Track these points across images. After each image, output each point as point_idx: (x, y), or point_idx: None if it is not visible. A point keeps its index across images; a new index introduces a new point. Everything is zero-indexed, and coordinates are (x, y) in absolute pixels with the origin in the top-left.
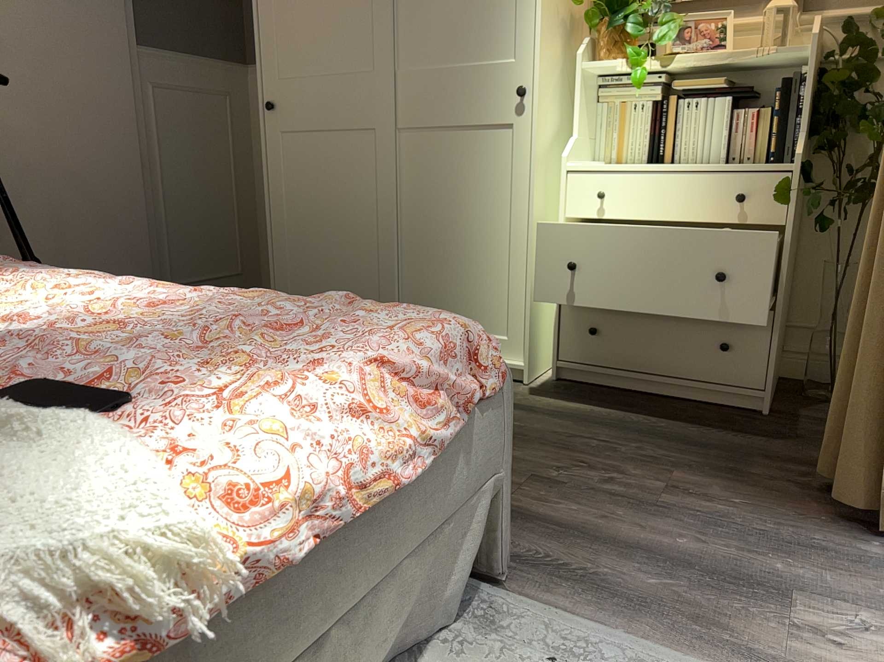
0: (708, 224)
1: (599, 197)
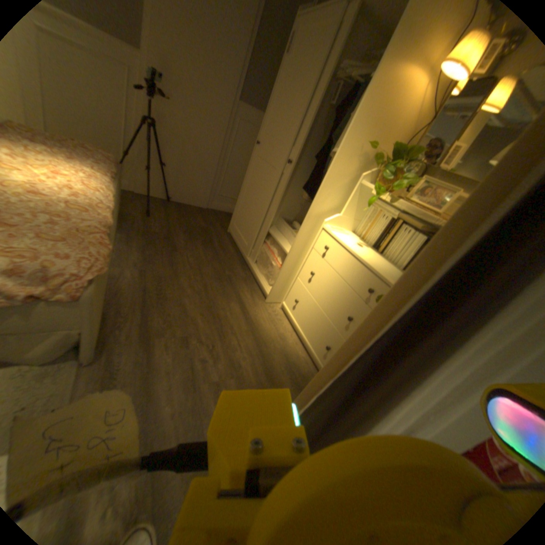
0: (355, 290)
1: (325, 246)
